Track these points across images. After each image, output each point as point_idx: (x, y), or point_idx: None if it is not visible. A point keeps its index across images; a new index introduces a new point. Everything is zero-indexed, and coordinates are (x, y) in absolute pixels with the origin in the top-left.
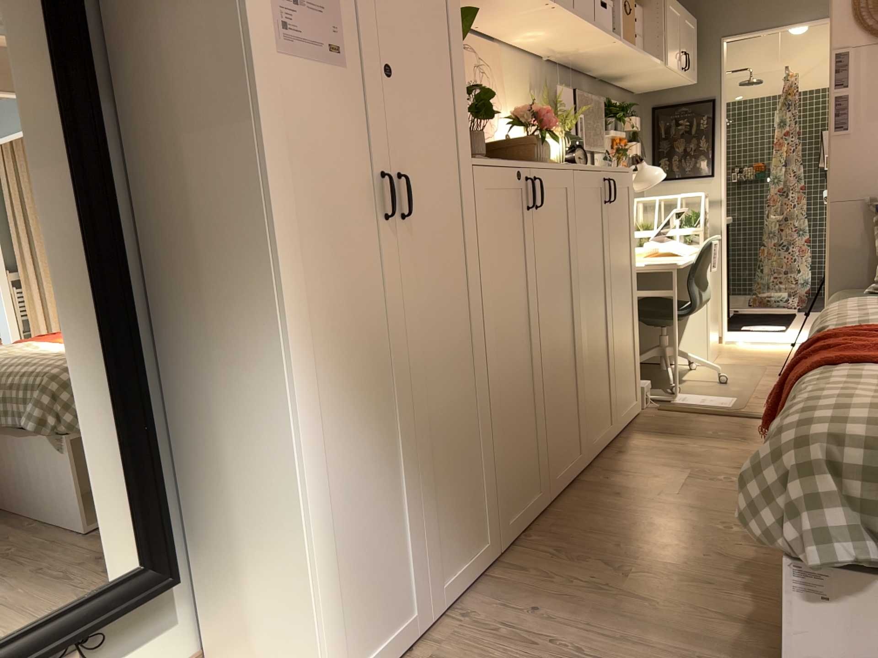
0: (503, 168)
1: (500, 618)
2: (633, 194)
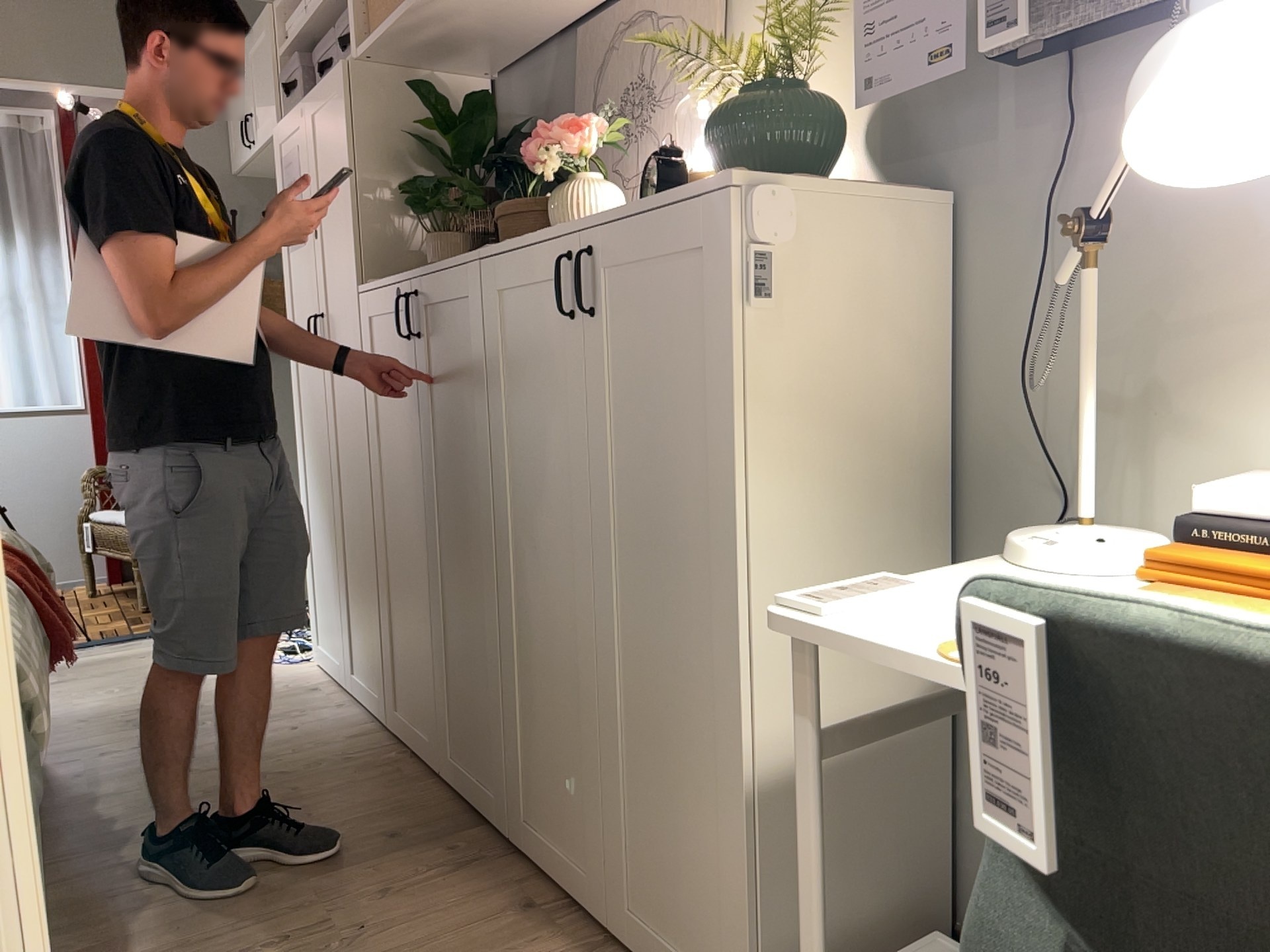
0: (380, 290)
1: (314, 718)
2: (734, 273)
